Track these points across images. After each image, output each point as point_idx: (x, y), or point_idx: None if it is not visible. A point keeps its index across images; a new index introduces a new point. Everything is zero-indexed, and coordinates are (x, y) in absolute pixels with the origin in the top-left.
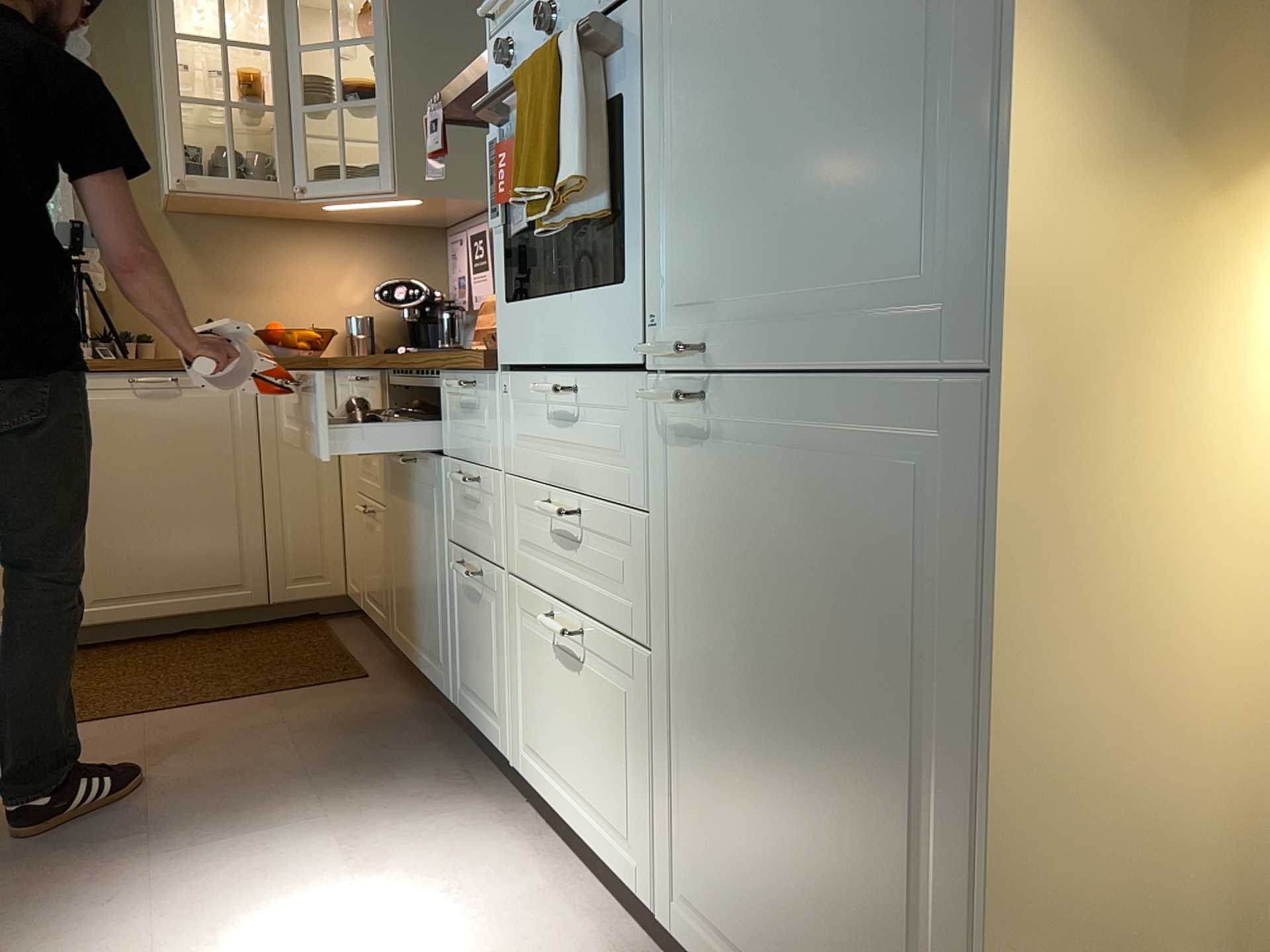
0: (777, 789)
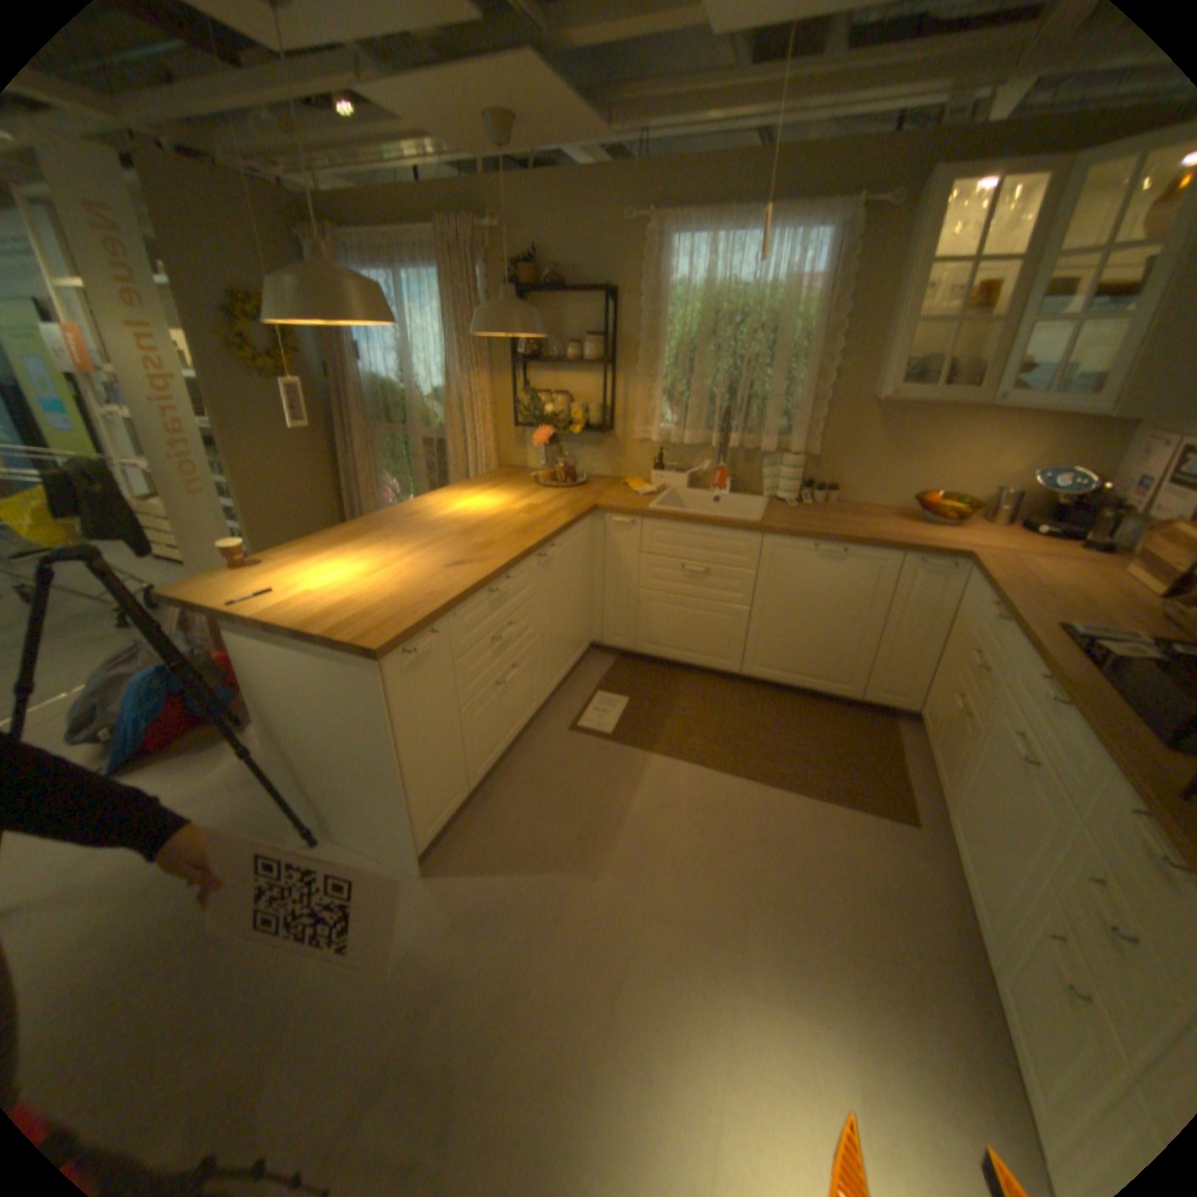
0: None
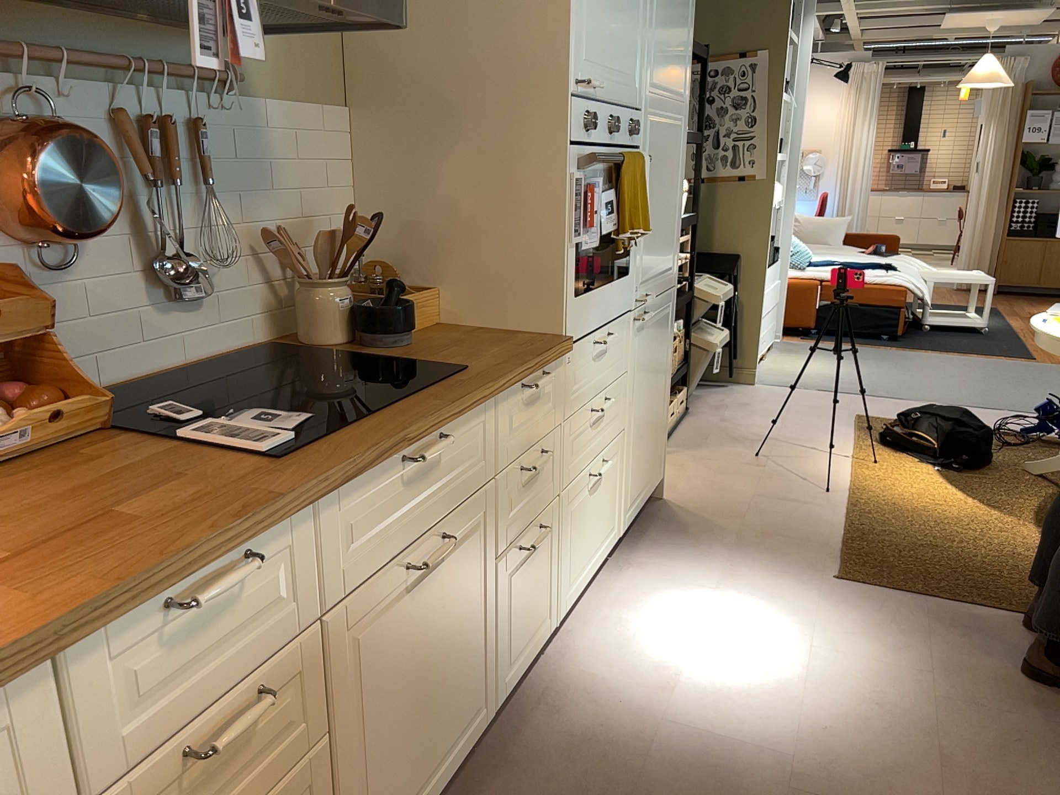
0: (648, 424)
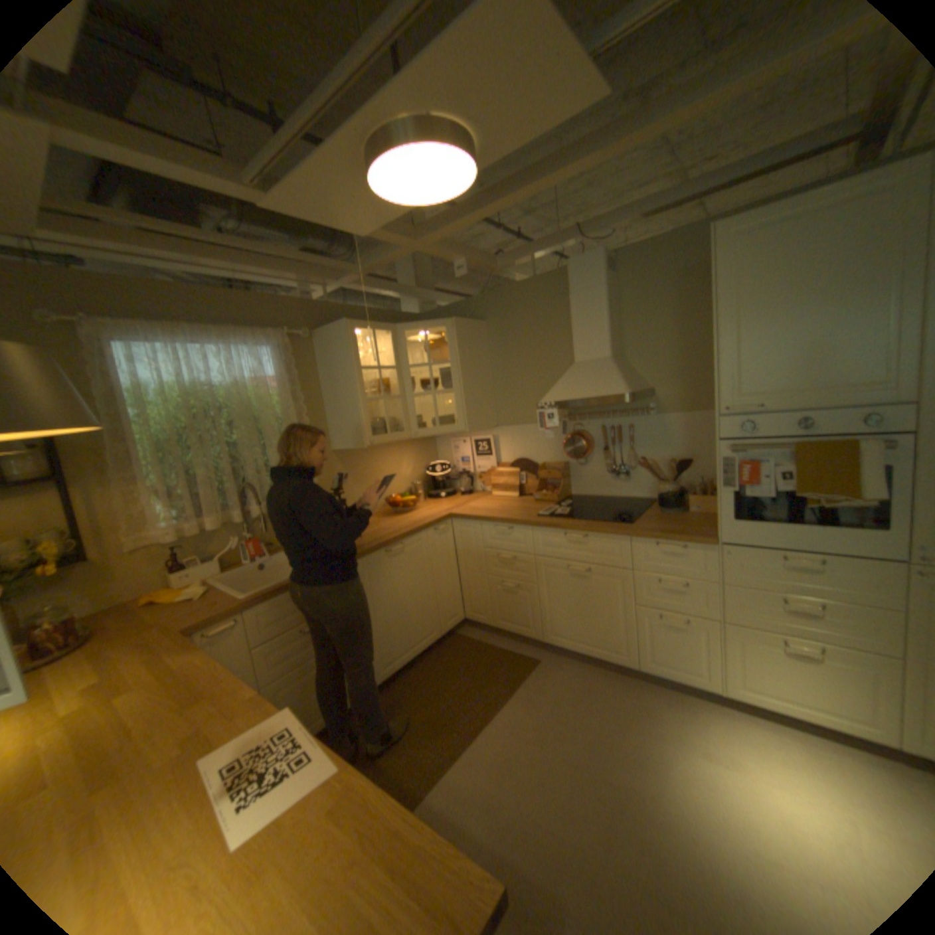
0: None
